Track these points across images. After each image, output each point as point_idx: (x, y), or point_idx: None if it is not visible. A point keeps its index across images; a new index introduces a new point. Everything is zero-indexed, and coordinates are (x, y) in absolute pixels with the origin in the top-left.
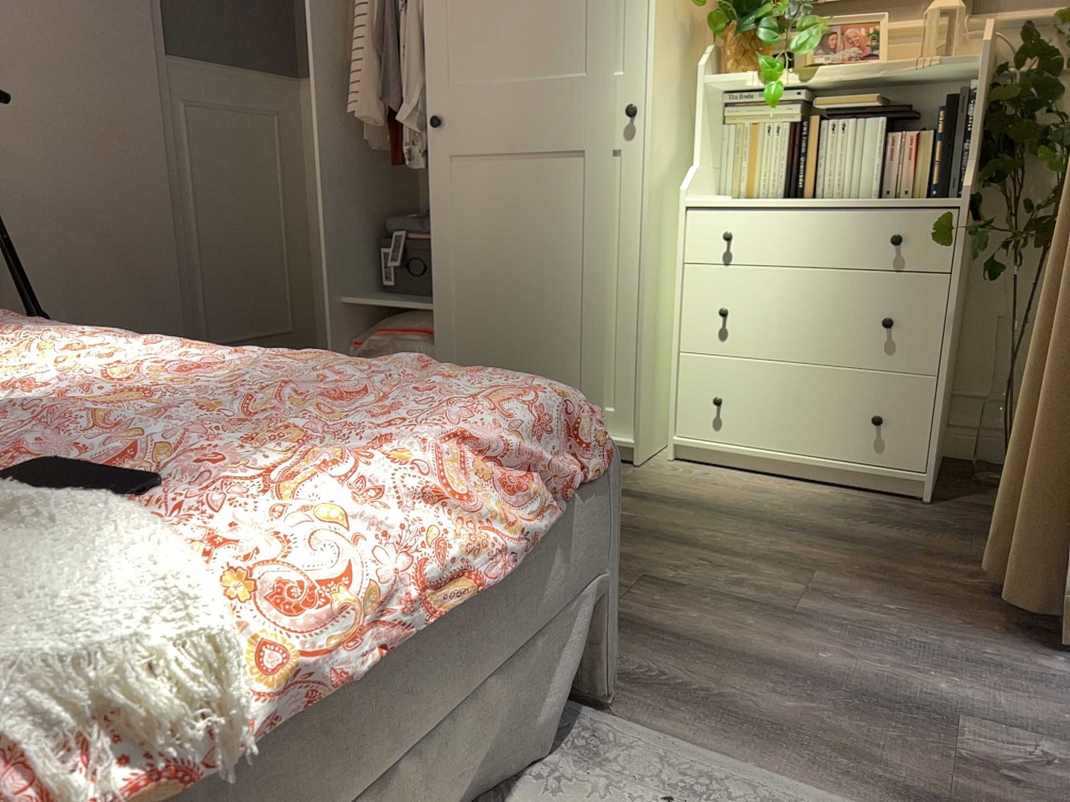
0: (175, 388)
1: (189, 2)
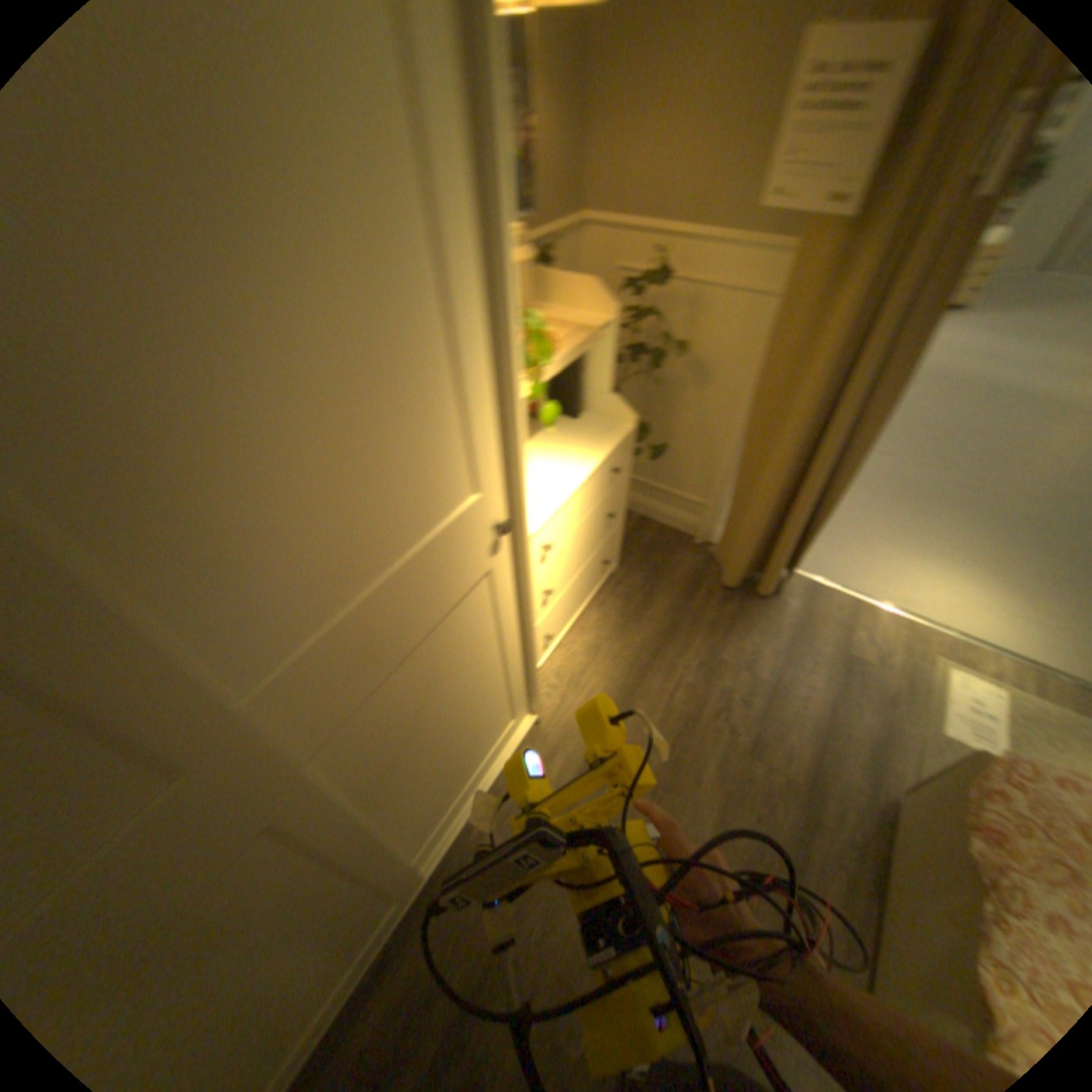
0: None
1: None
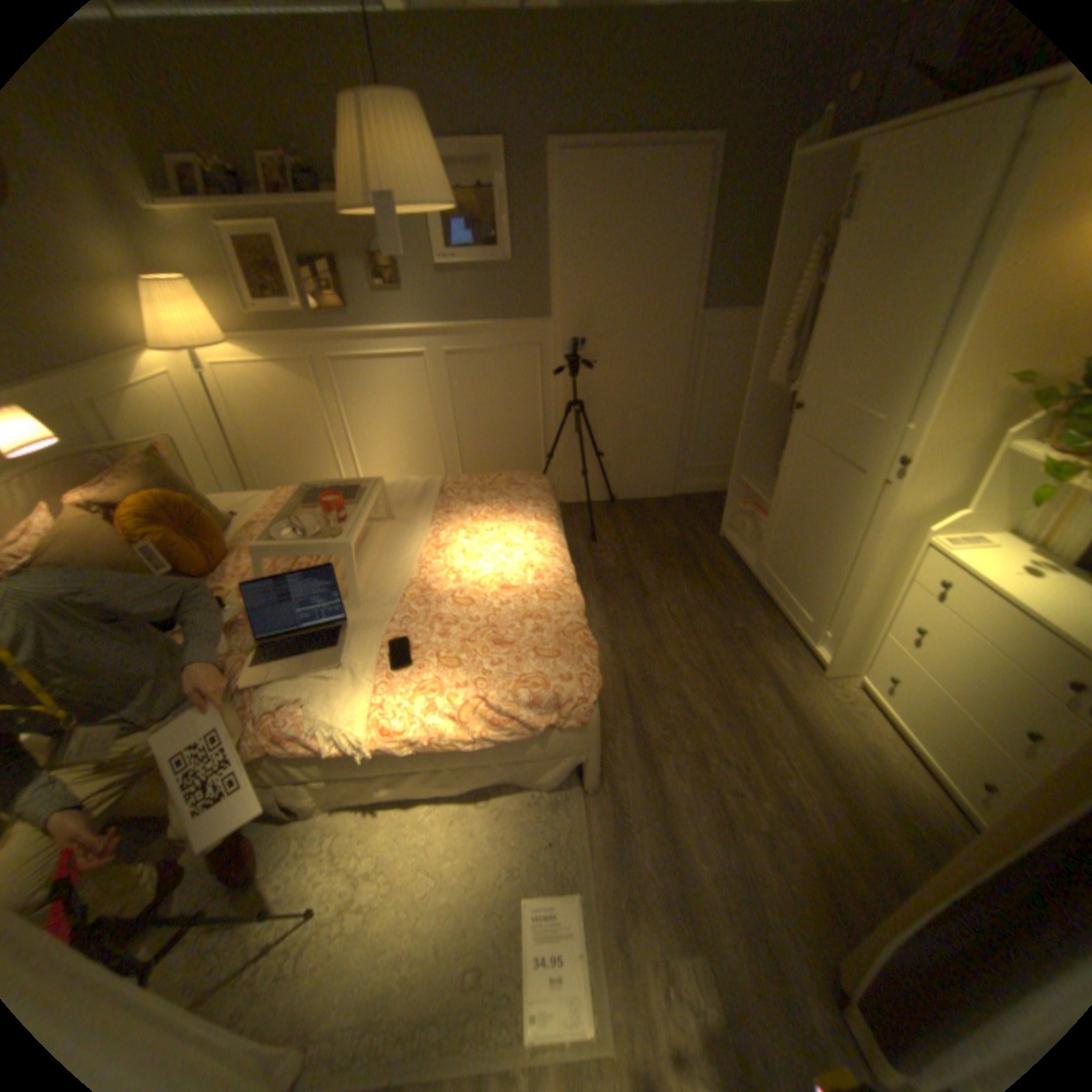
0: (499, 593)
1: (728, 270)
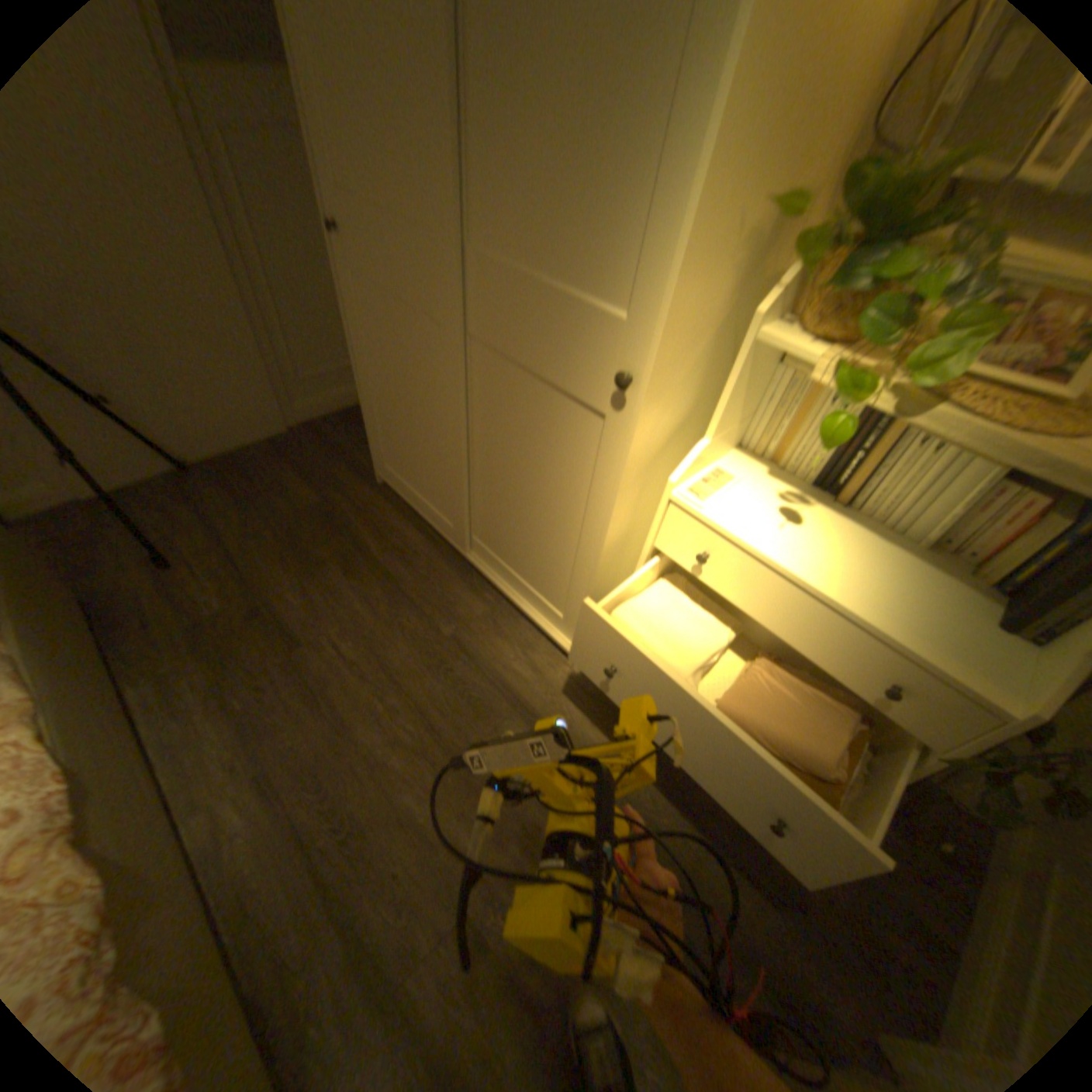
0: None
1: None
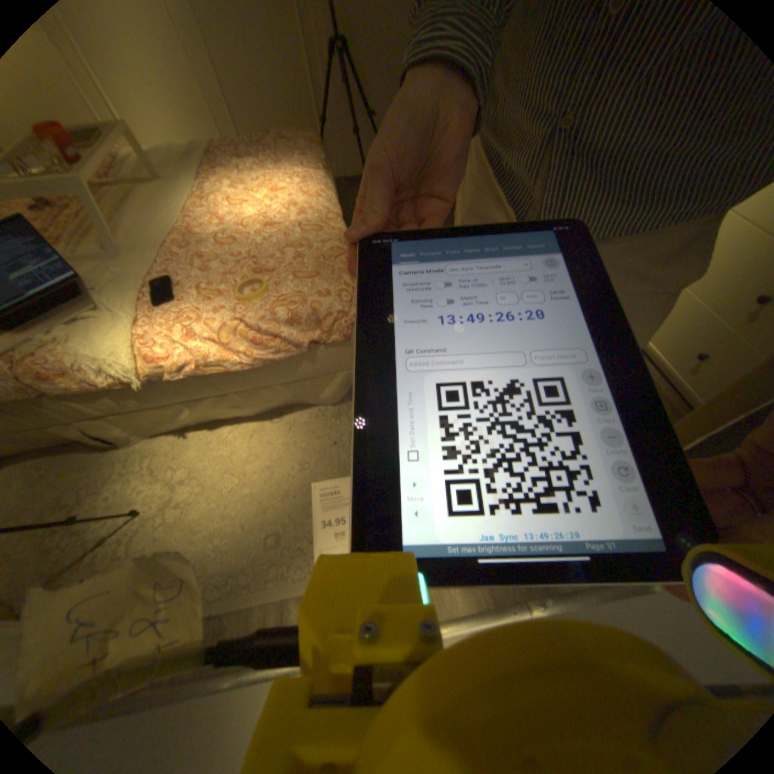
0: (262, 231)
1: None
